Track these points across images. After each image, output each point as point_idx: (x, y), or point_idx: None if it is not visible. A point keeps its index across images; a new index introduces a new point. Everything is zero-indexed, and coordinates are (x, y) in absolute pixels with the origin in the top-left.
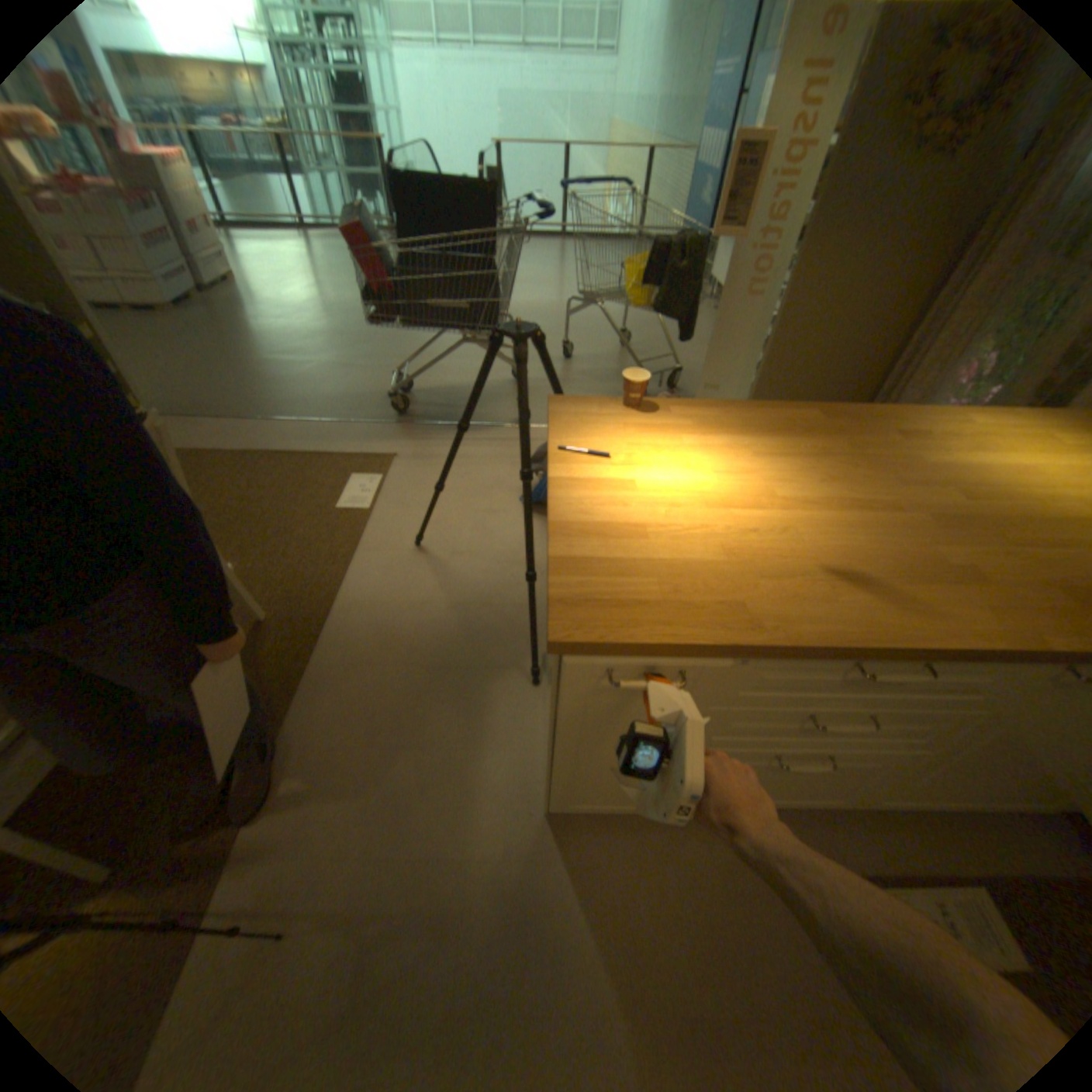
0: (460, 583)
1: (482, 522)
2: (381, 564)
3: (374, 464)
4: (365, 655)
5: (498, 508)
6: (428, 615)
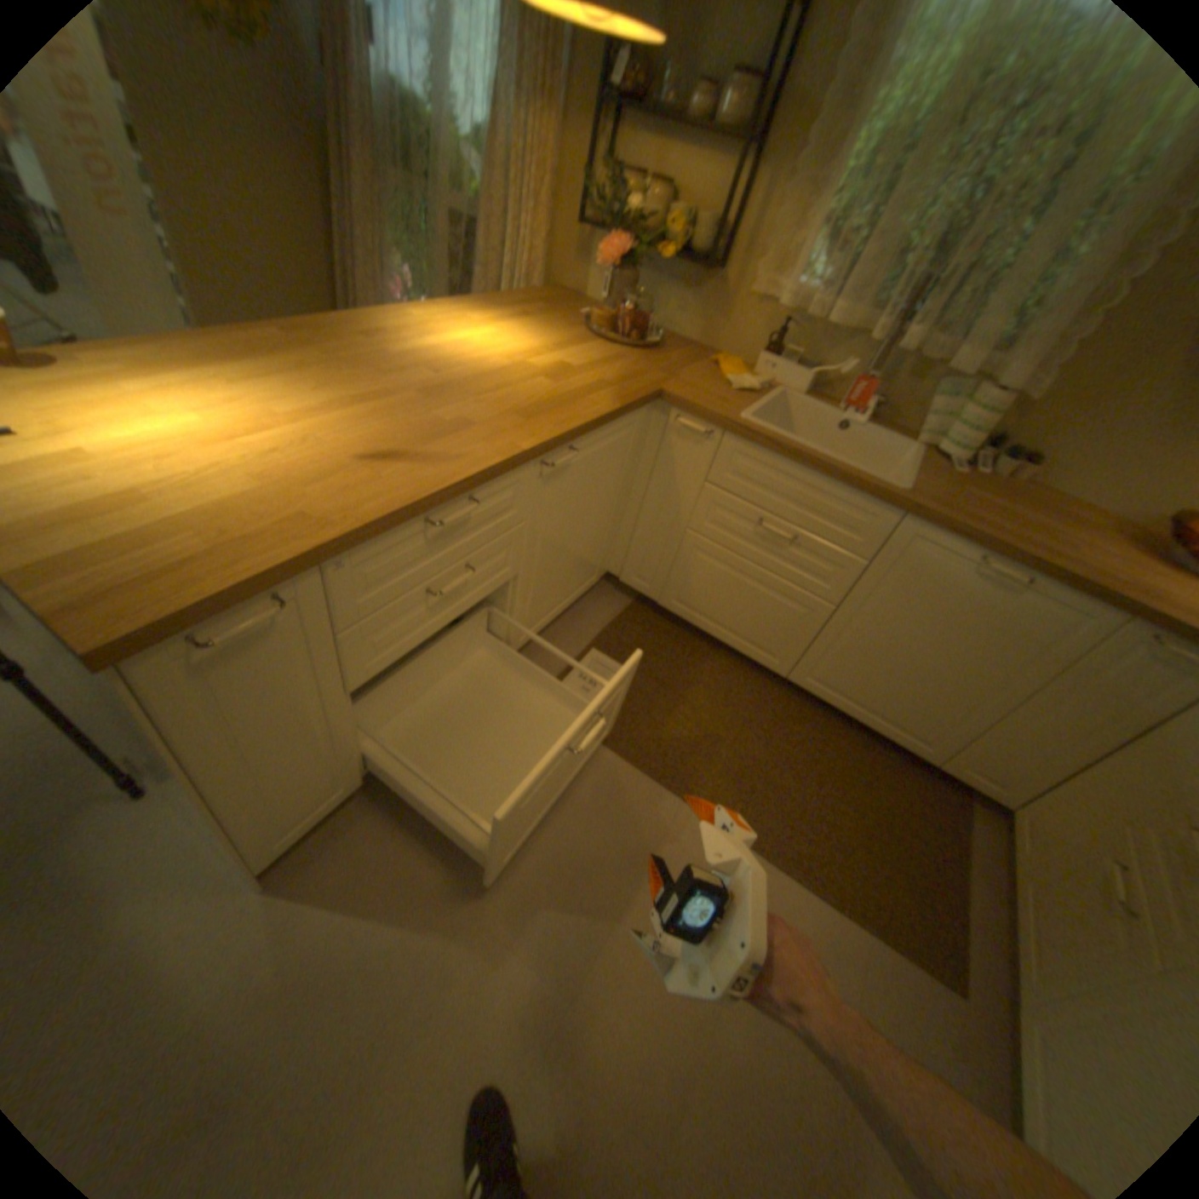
0: None
1: None
2: None
3: None
4: None
5: None
6: None
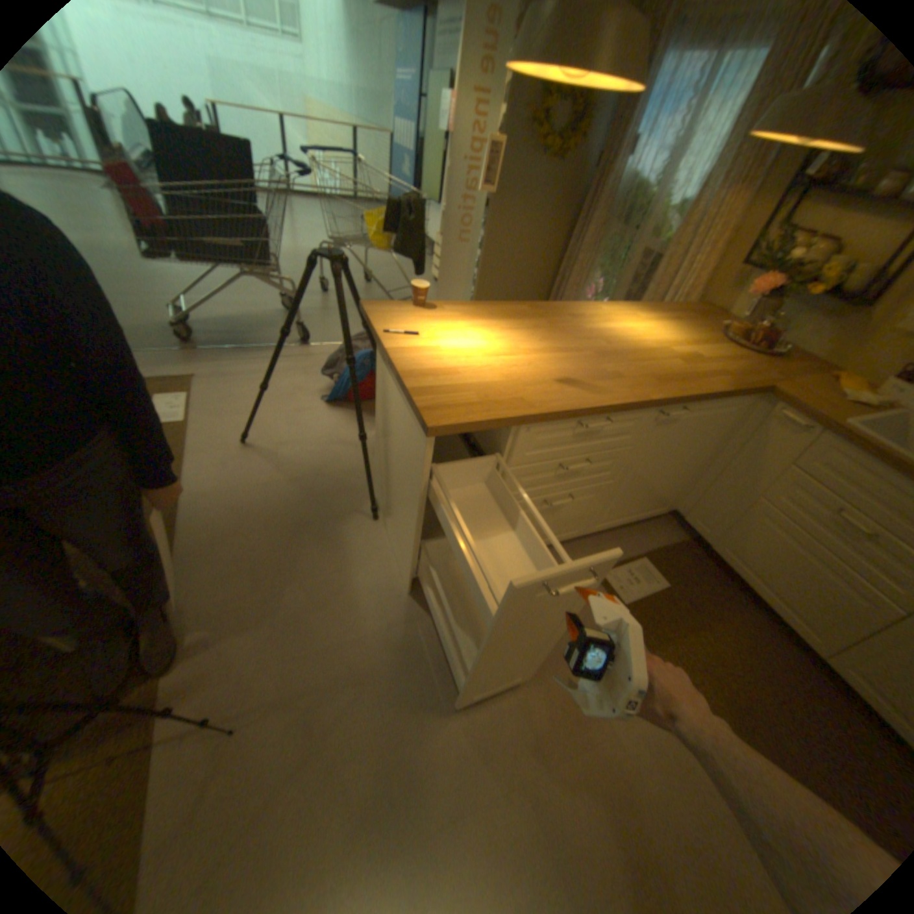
0: (292, 464)
1: (295, 418)
2: (214, 461)
3: (175, 384)
4: (227, 529)
5: (305, 406)
6: (273, 490)
